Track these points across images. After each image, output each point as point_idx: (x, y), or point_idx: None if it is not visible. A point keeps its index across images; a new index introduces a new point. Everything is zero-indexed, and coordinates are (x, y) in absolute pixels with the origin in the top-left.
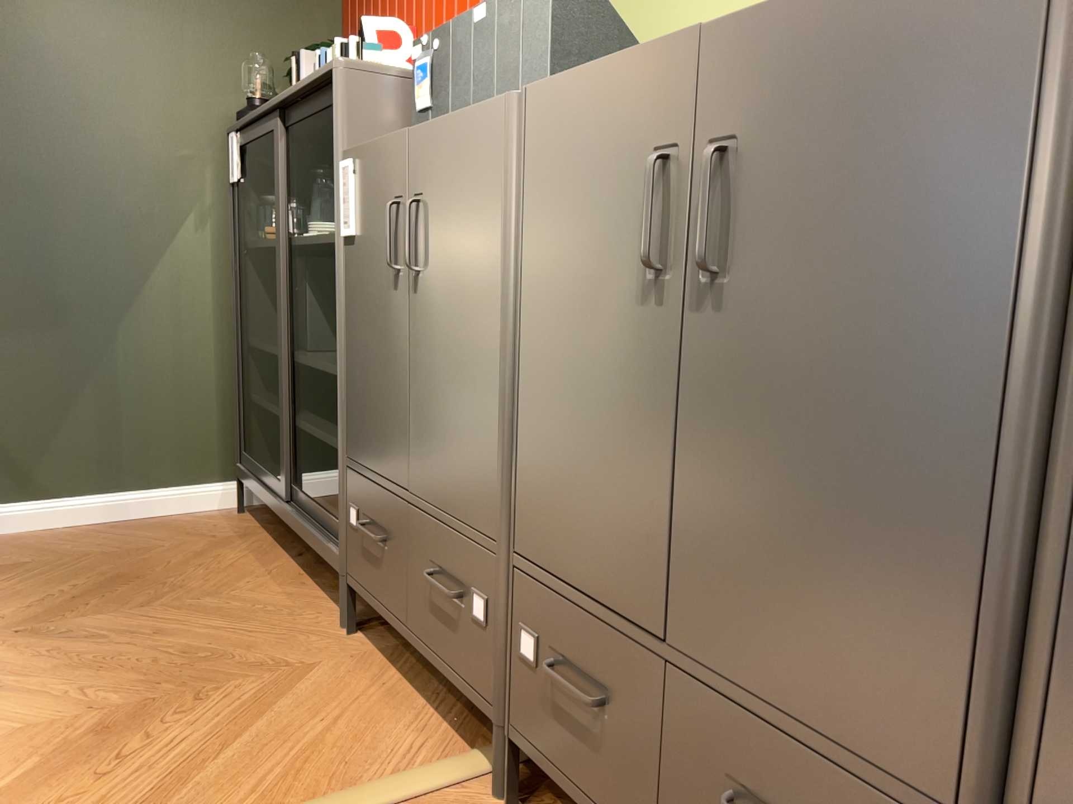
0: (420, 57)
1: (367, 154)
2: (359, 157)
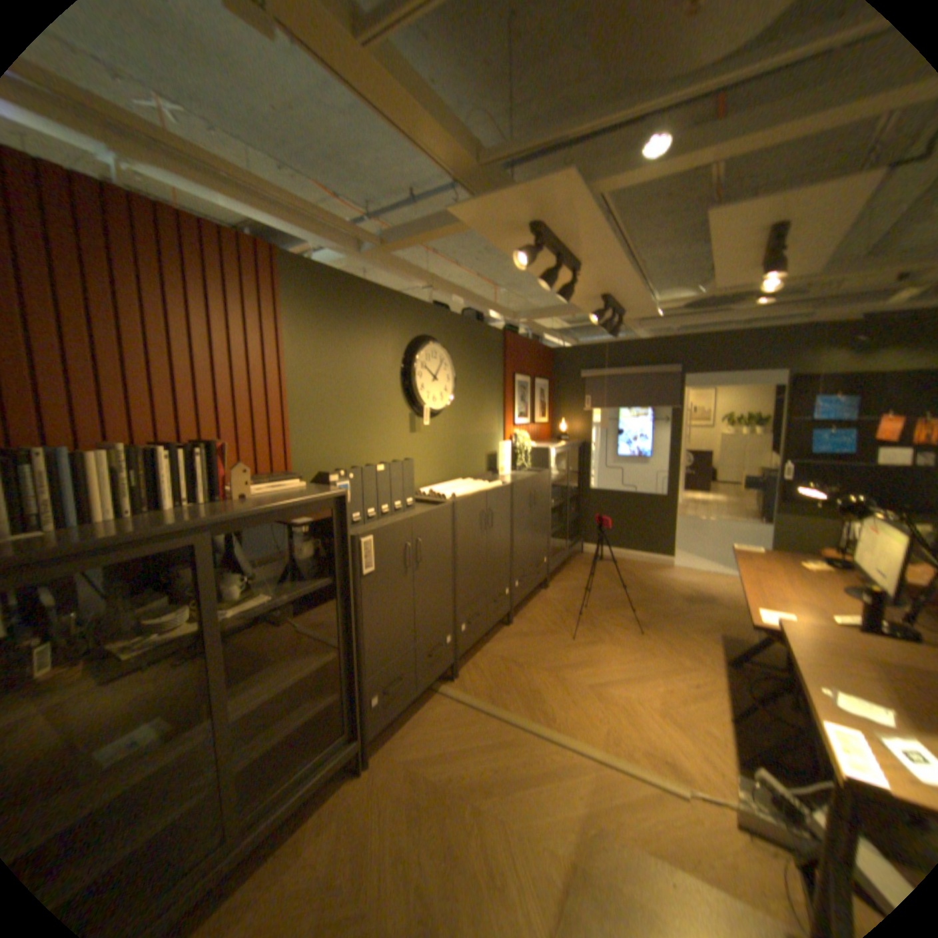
0: (338, 479)
1: (383, 530)
2: (376, 533)
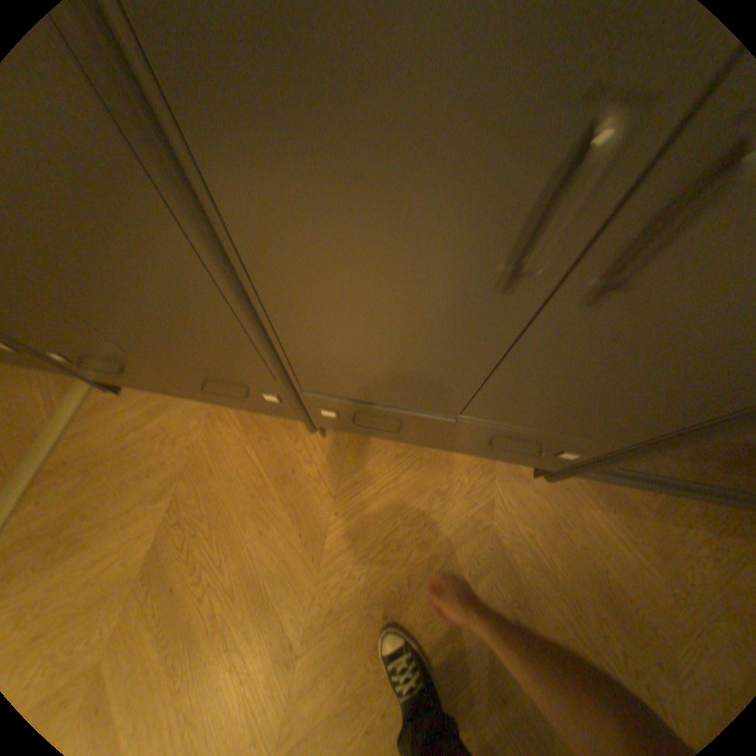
0: None
1: None
2: None
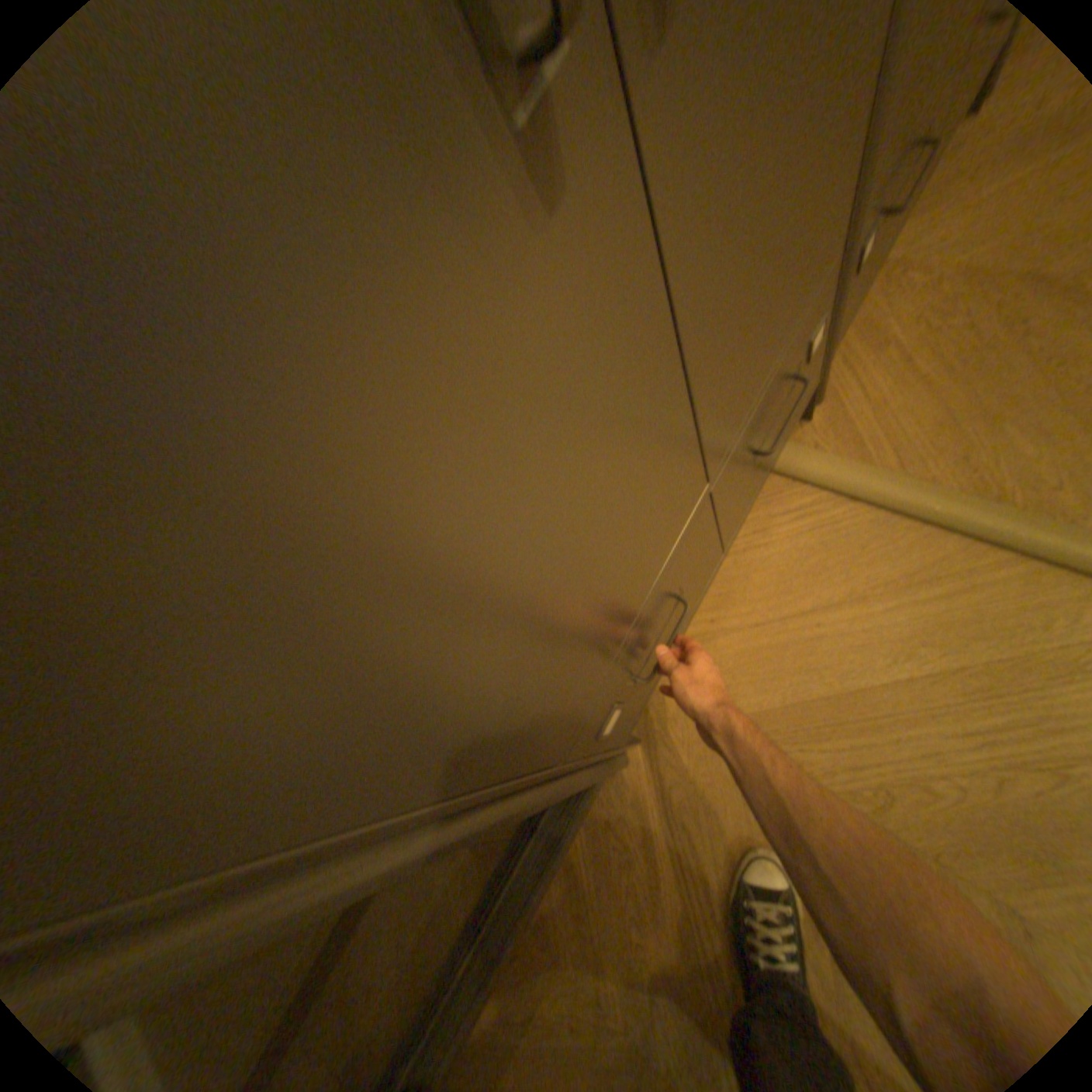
0: None
1: None
2: None
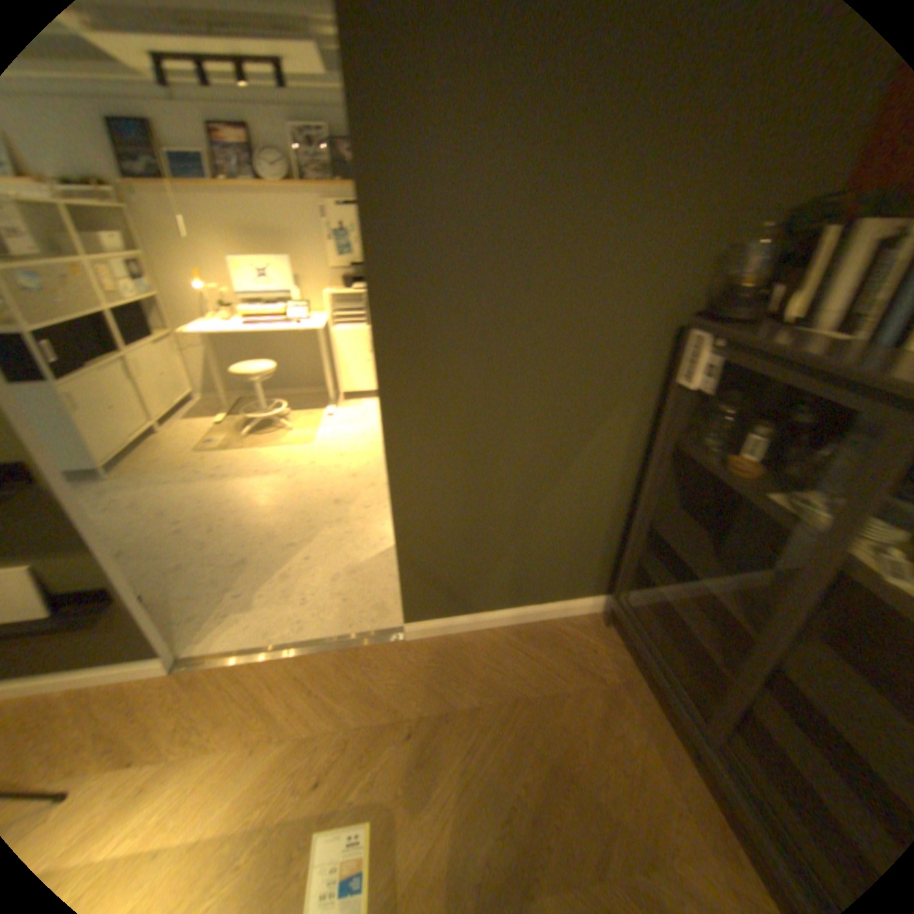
0: None
1: None
2: None
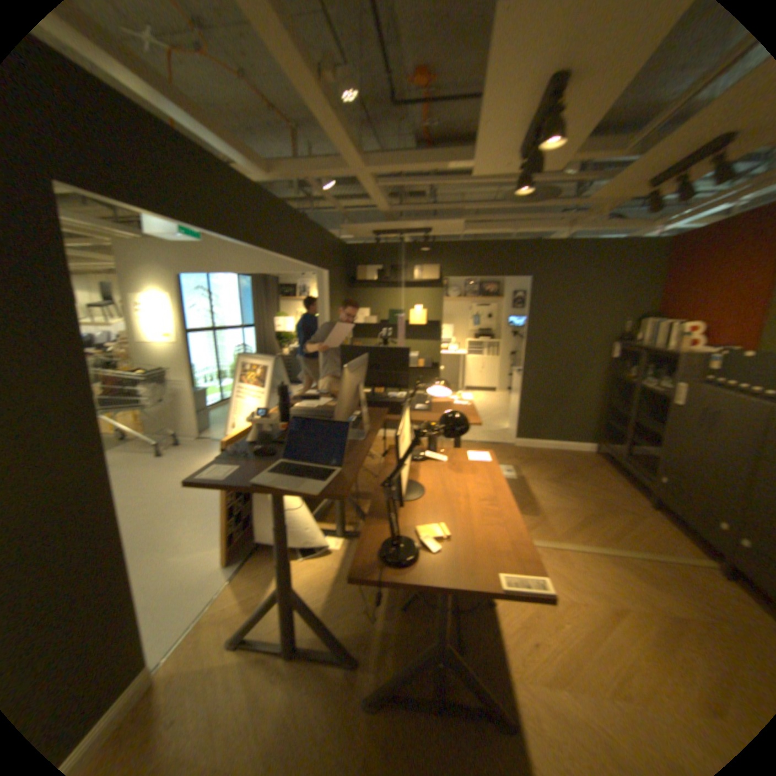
0: (716, 351)
1: (694, 386)
2: (689, 384)
